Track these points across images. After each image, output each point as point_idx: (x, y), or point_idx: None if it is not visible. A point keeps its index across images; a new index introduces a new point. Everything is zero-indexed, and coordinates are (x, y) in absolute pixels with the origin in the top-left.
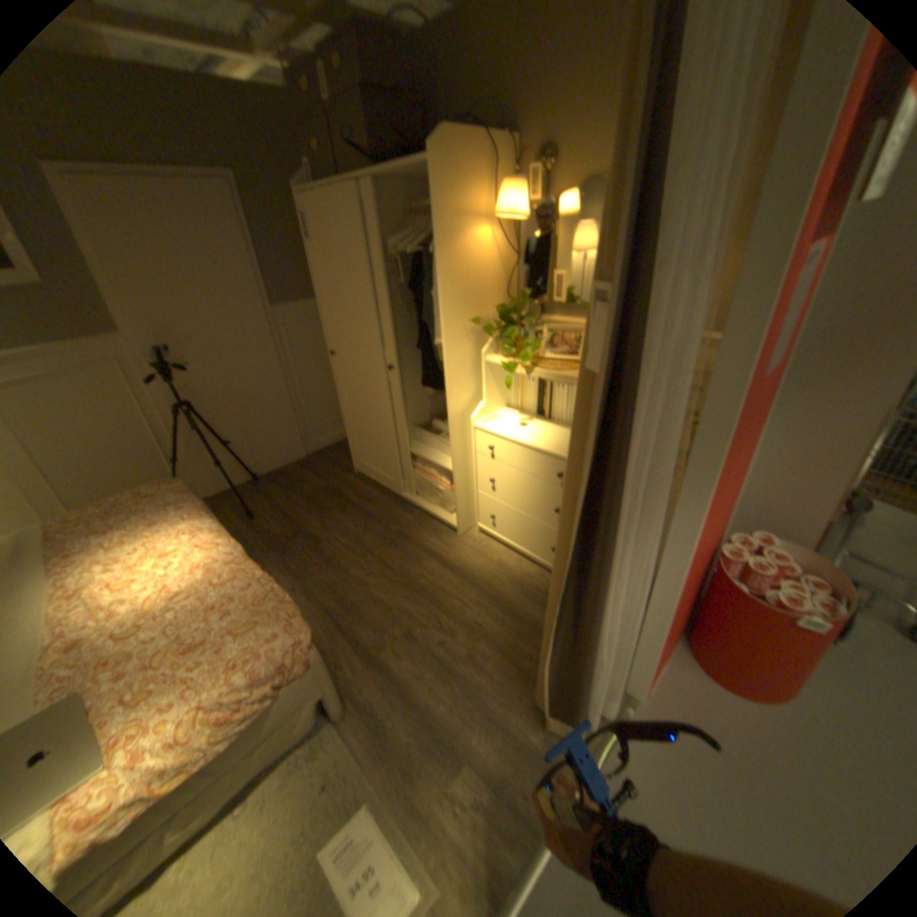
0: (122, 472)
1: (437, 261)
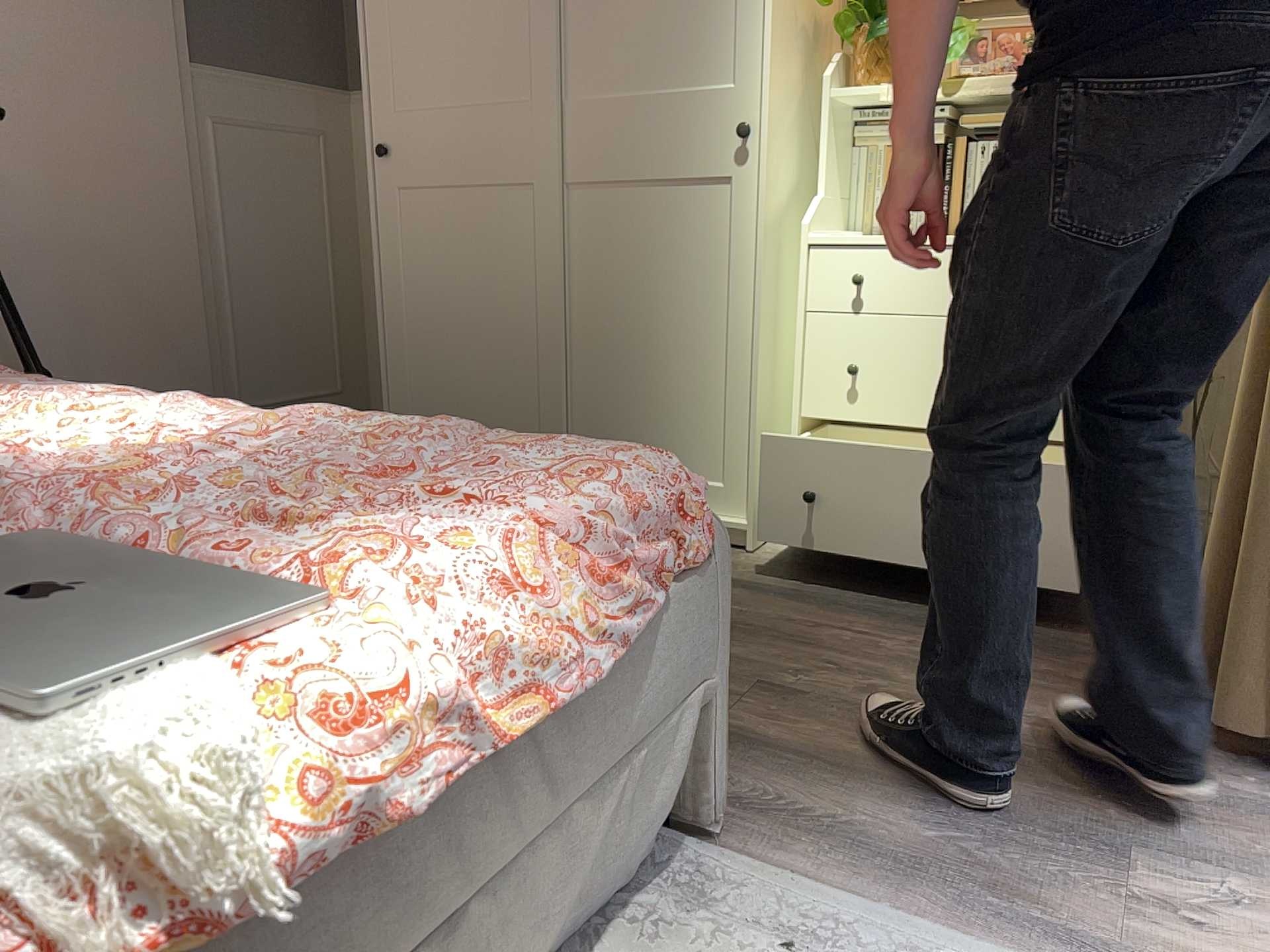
0: None
1: None
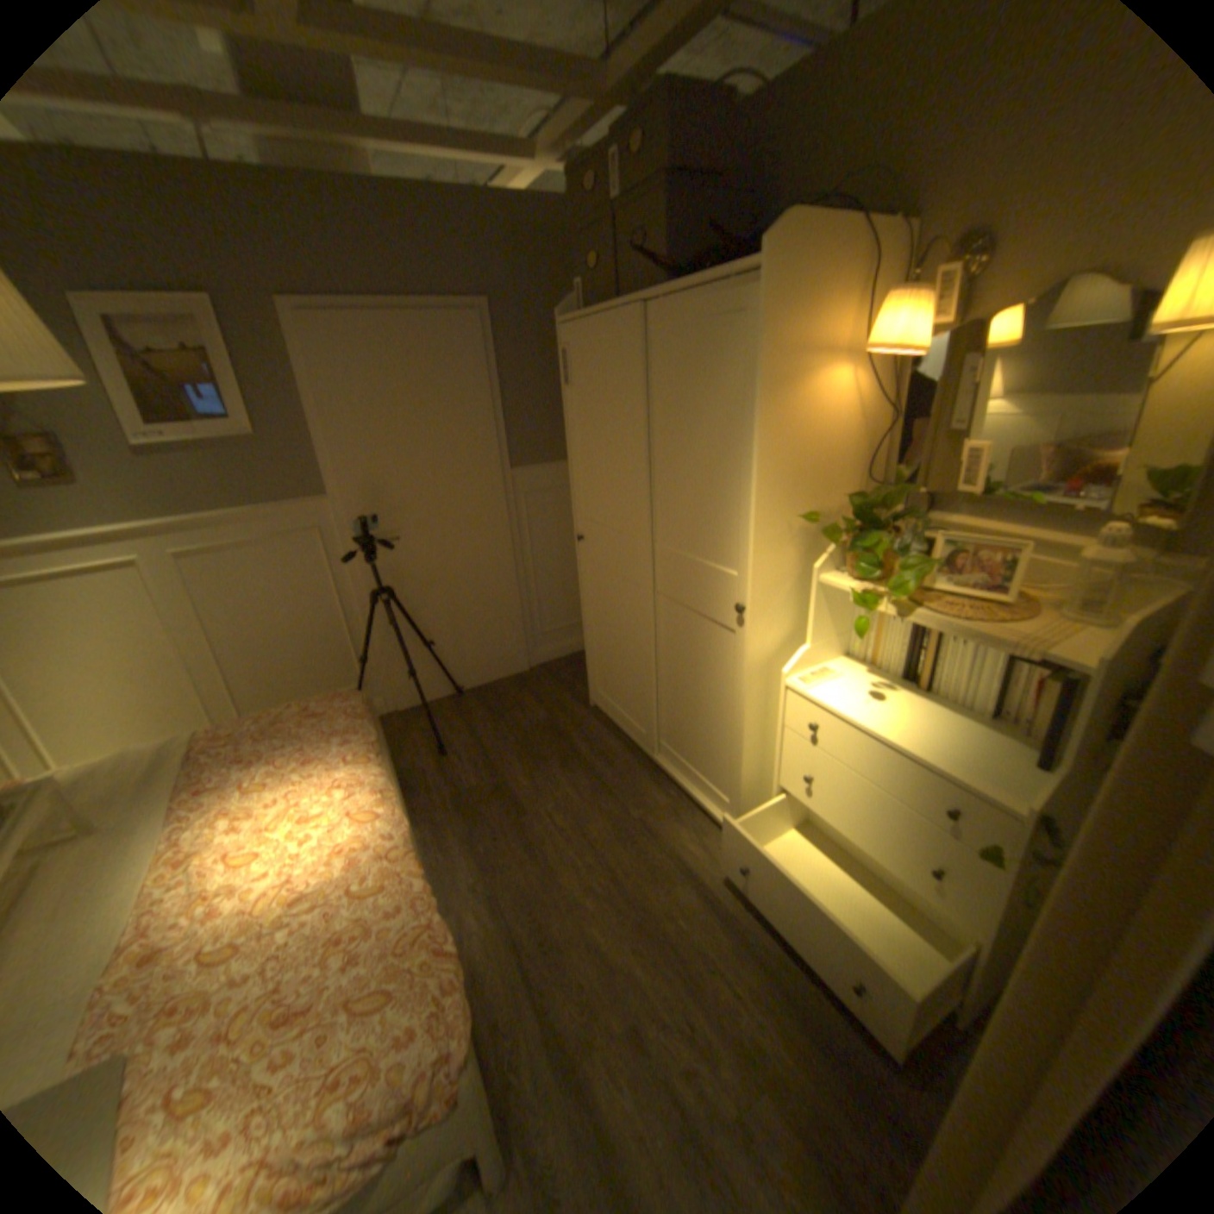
0: (306, 670)
1: (759, 423)
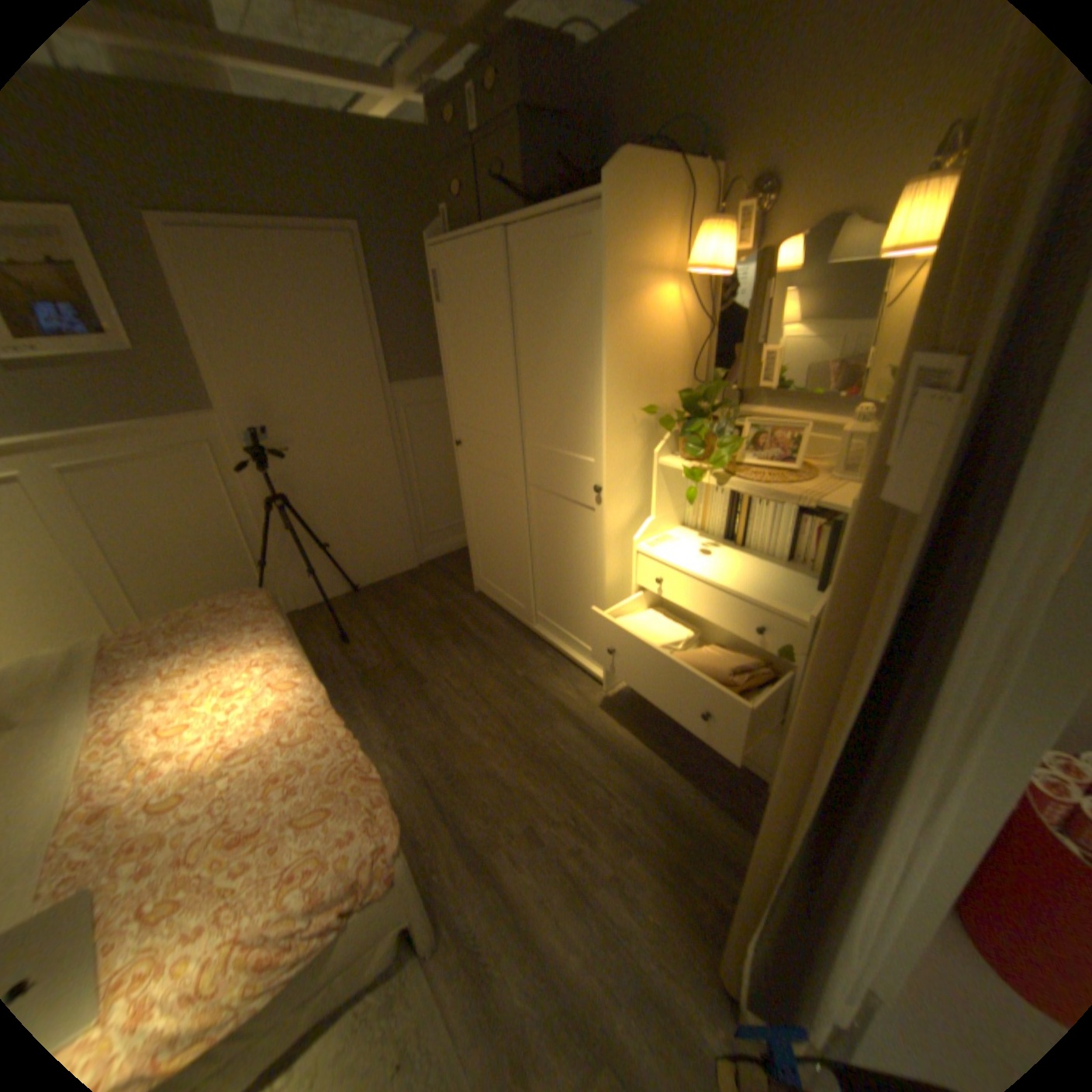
0: (205, 575)
1: (605, 331)
